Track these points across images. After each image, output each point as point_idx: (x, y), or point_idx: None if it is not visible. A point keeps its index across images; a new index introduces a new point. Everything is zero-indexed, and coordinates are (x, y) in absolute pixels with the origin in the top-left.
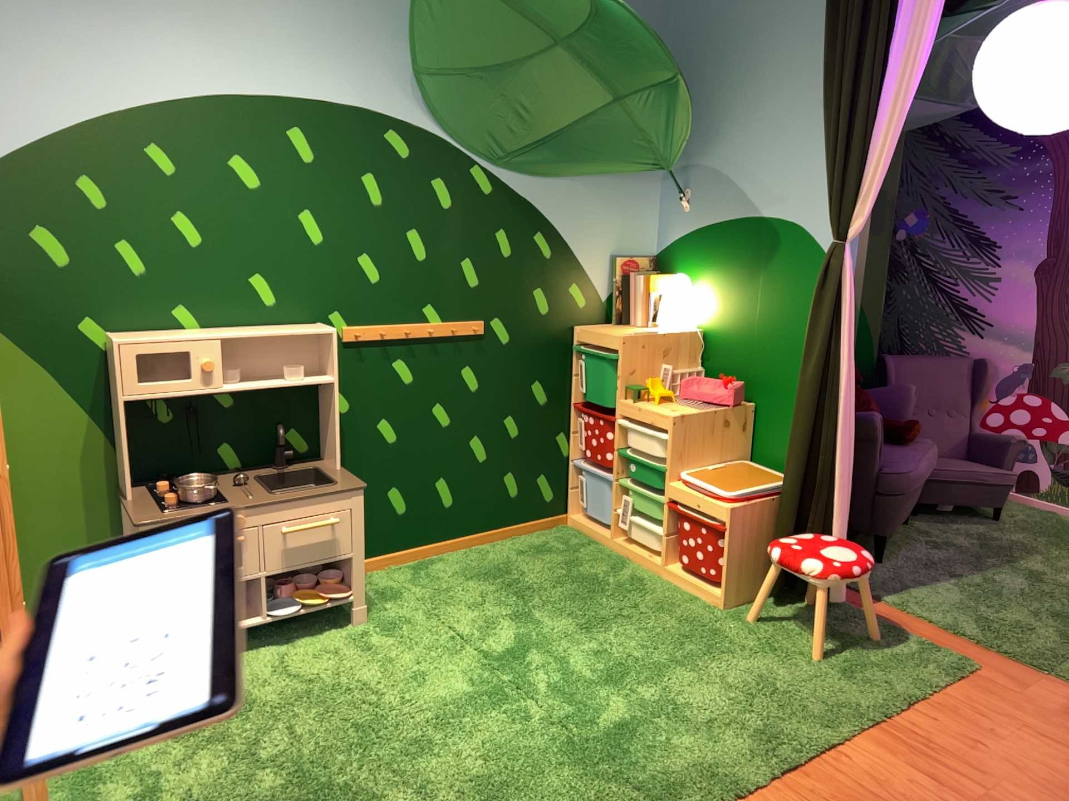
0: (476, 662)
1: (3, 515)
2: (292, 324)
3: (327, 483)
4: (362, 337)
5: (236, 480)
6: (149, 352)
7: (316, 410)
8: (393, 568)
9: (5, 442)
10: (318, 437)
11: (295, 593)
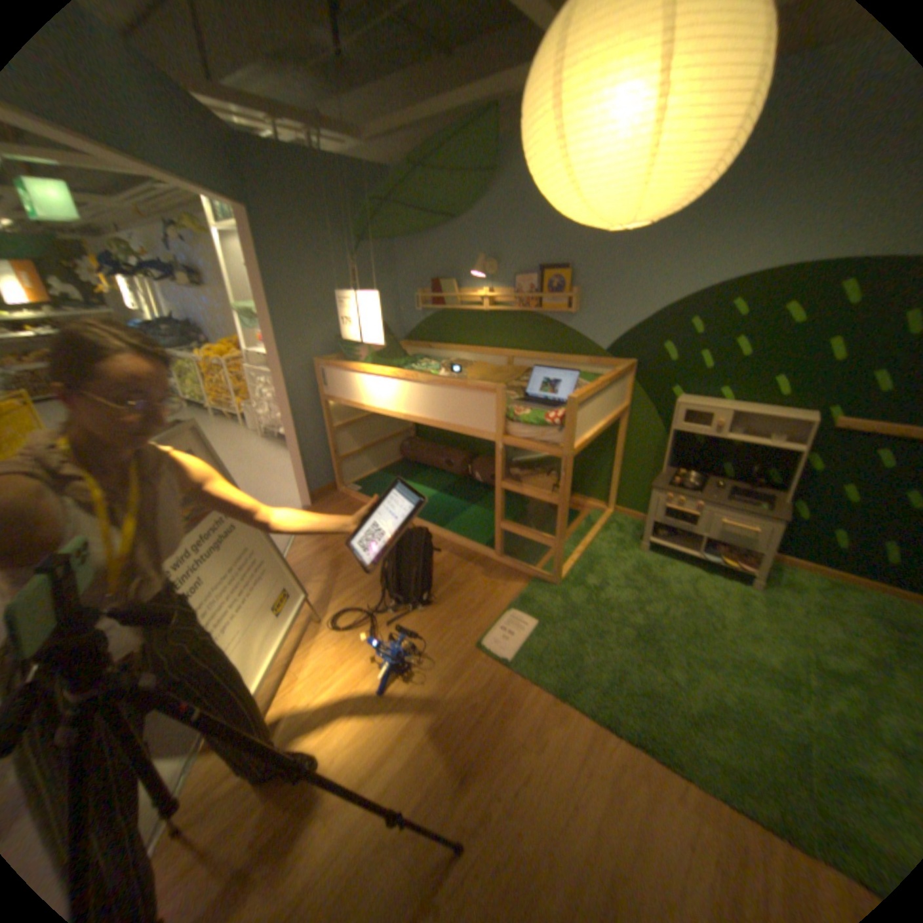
0: (804, 660)
1: (618, 460)
2: (795, 409)
3: (771, 508)
4: (853, 428)
5: (720, 485)
6: (691, 410)
7: (794, 464)
8: (818, 576)
9: (628, 432)
10: (790, 479)
11: (725, 554)
